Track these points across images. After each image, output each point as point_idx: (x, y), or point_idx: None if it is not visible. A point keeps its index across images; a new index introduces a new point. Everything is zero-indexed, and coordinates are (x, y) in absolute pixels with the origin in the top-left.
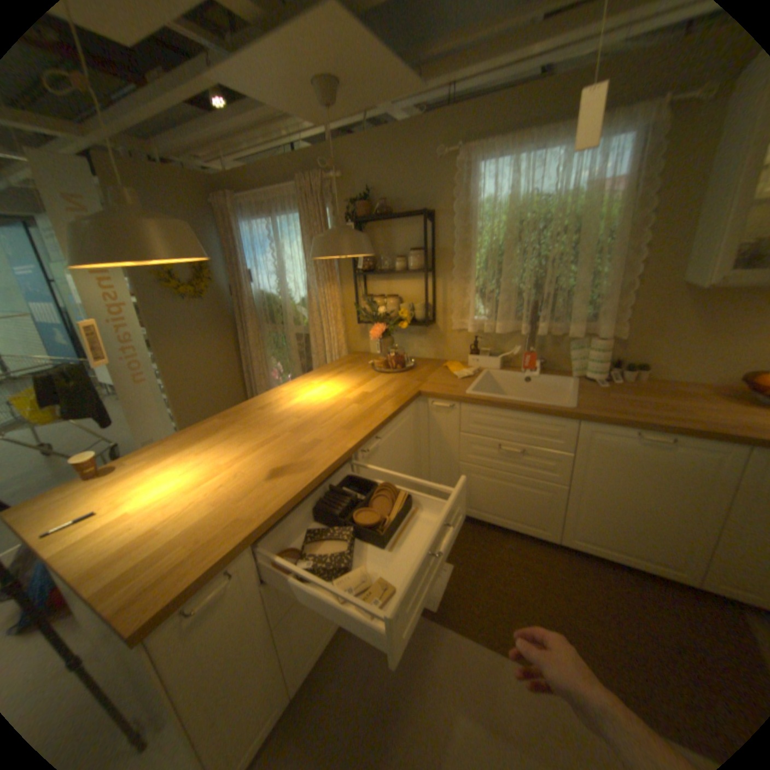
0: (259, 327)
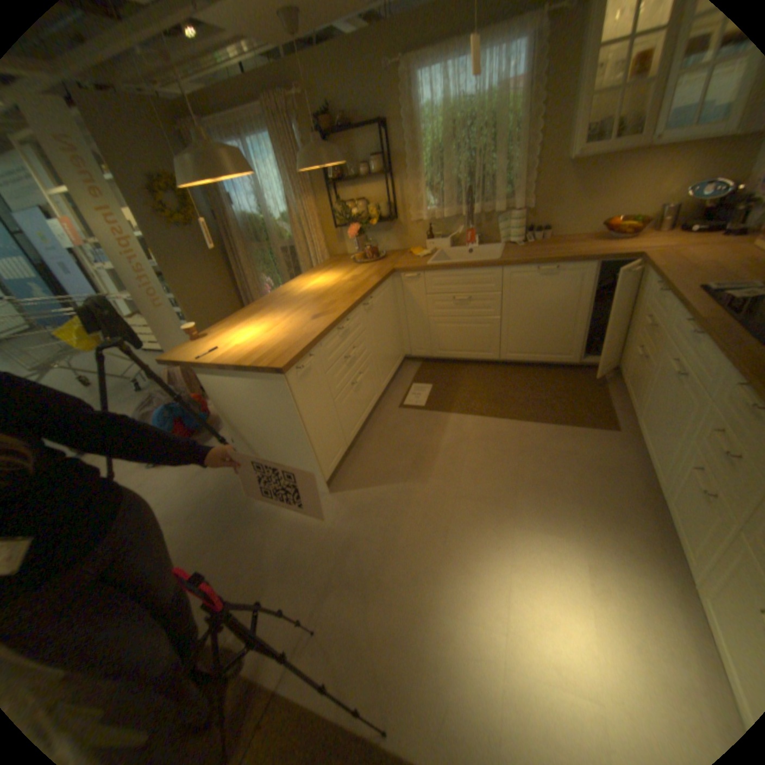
0: (246, 247)
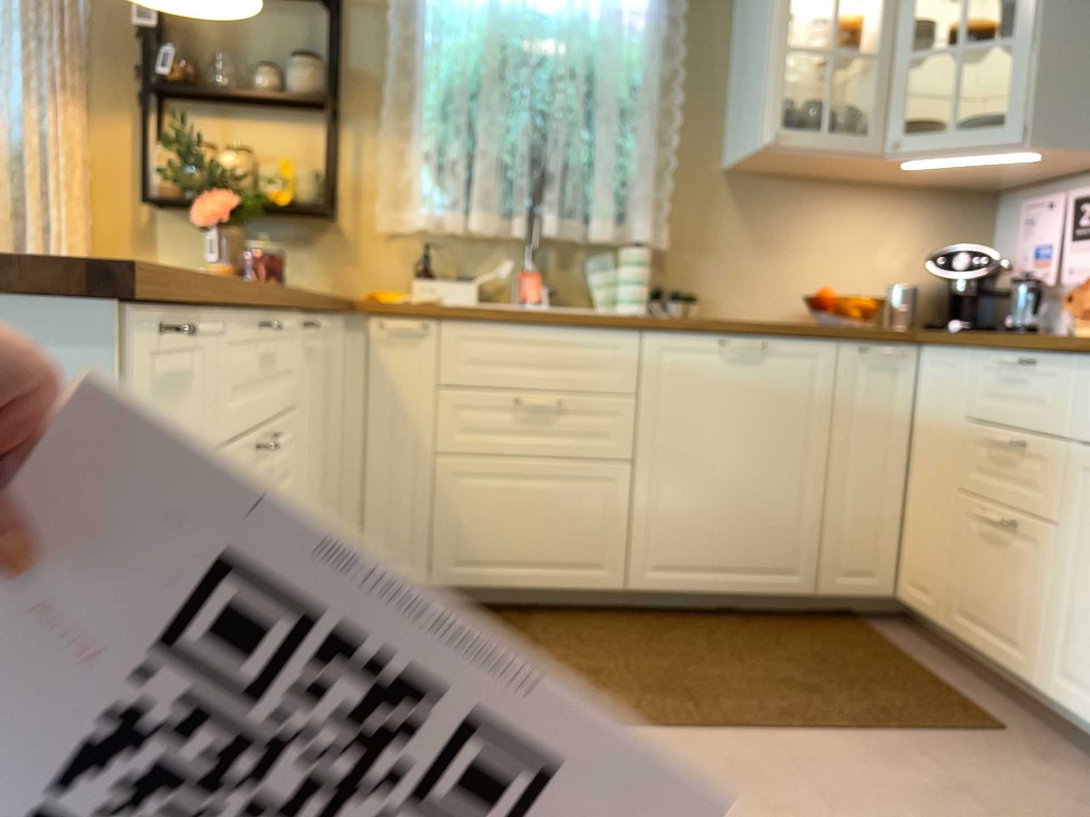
0: None
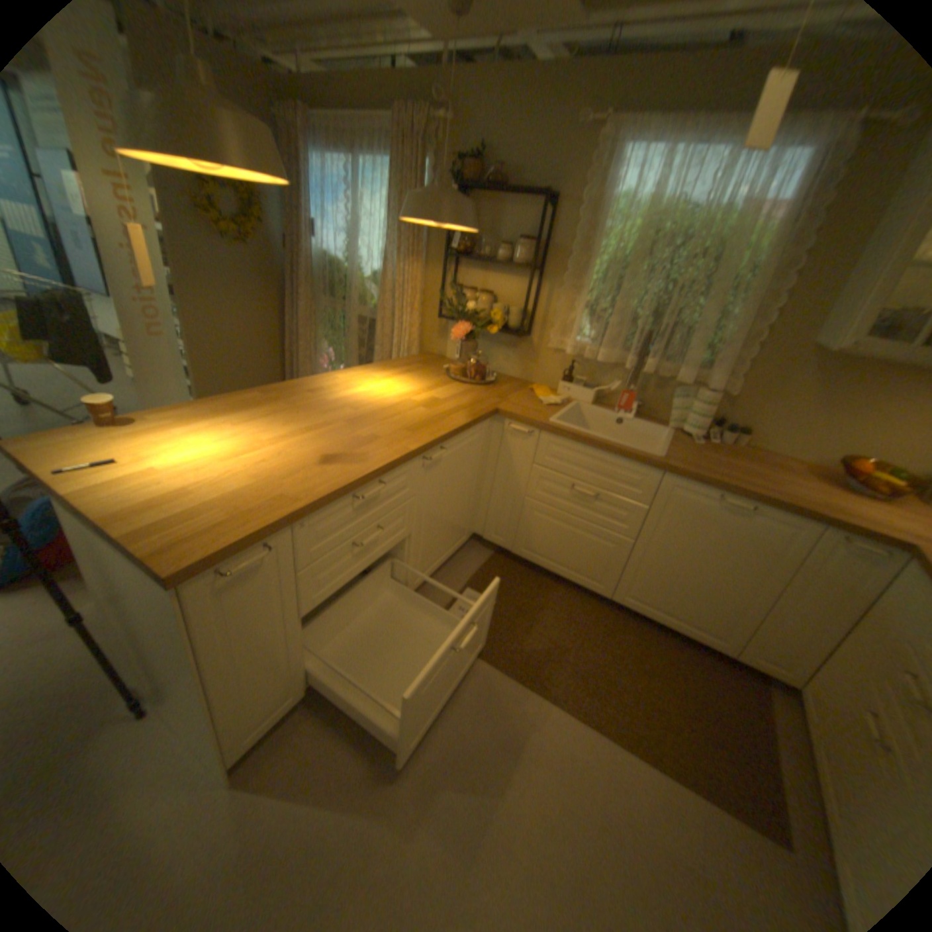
0: (314, 299)
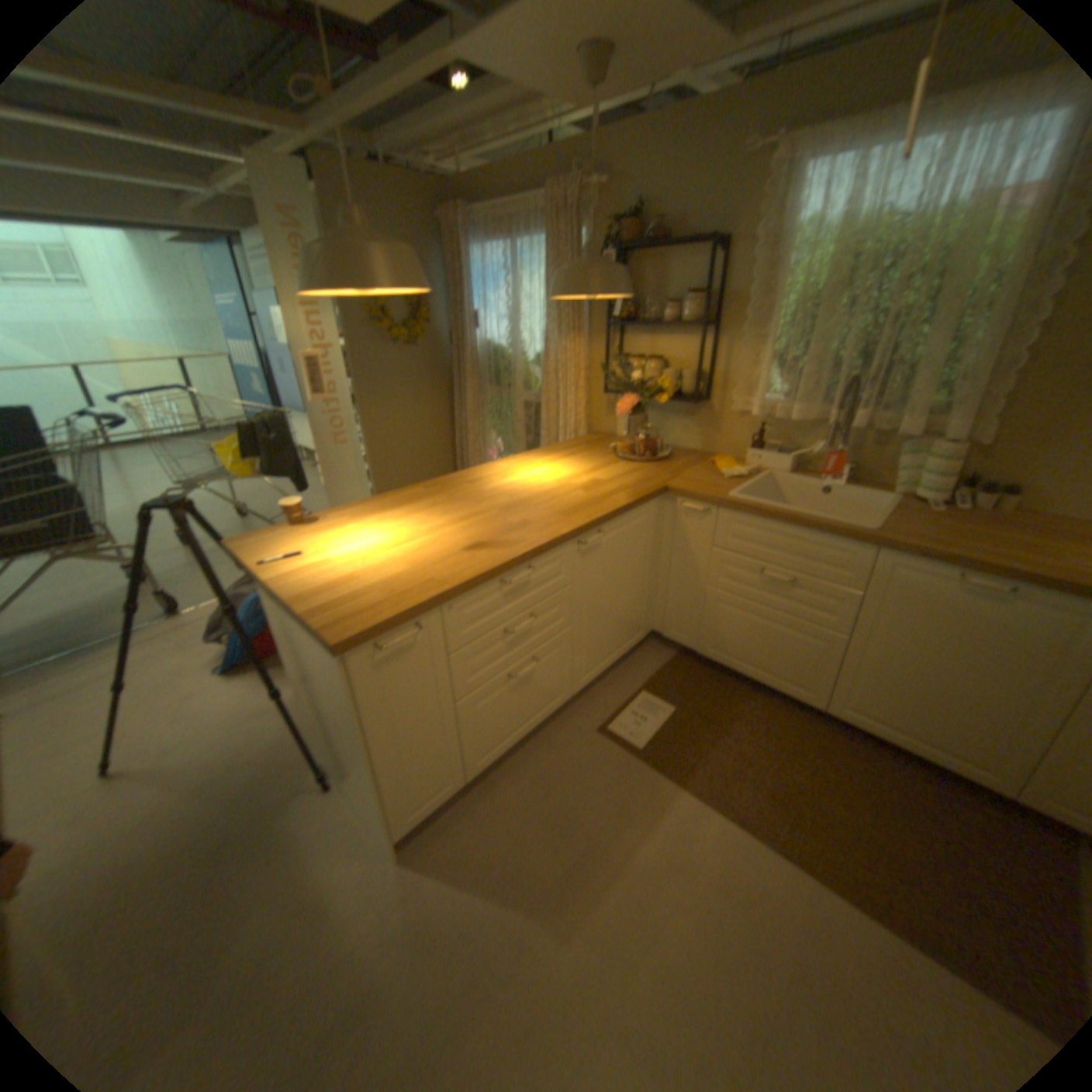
0: (480, 390)
